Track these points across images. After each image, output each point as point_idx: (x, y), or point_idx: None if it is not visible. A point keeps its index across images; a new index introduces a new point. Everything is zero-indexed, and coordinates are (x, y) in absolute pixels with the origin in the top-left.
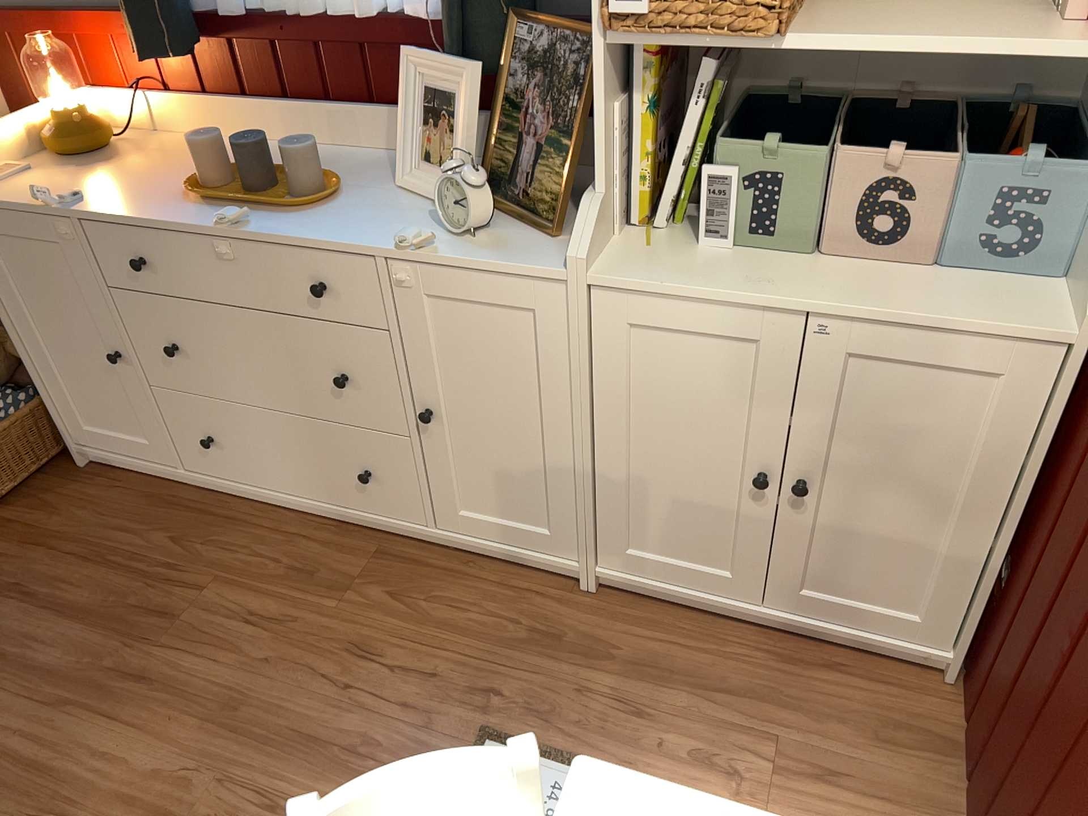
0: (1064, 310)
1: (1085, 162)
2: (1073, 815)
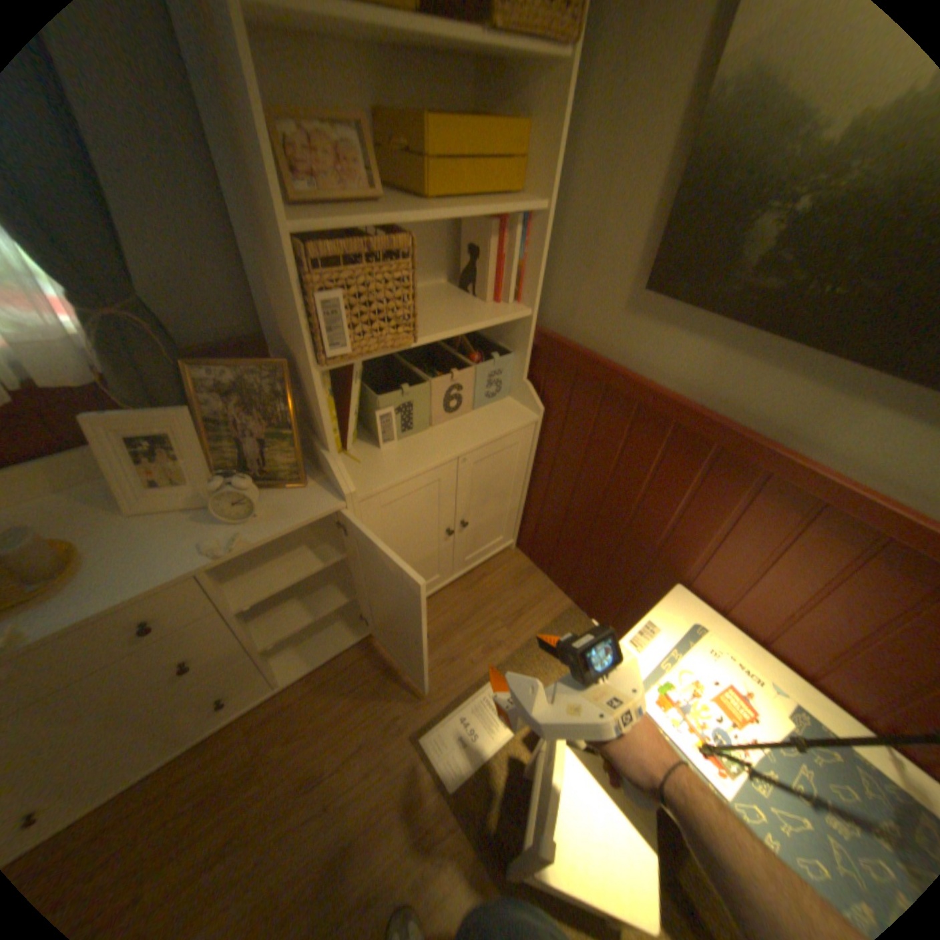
0: (527, 408)
1: (506, 351)
2: (640, 565)
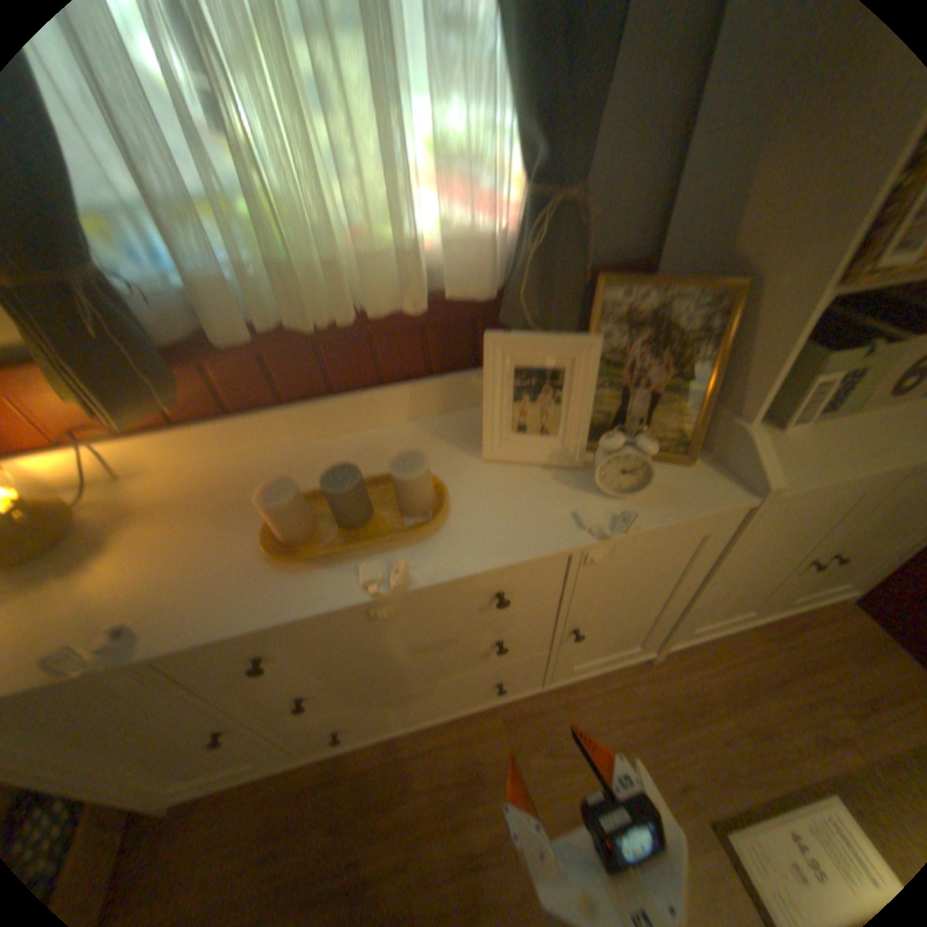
0: None
1: None
2: None
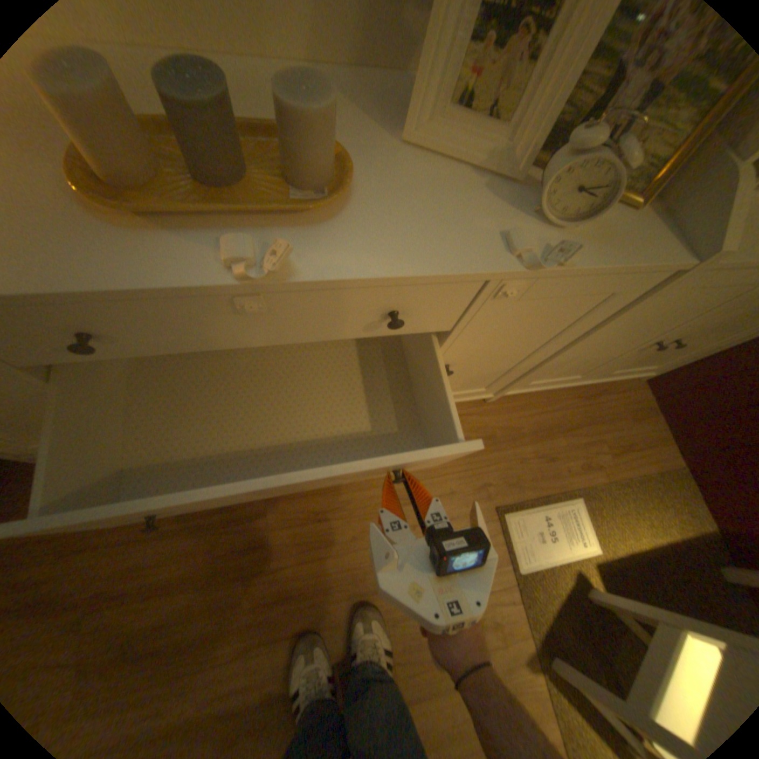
0: None
1: None
2: None
